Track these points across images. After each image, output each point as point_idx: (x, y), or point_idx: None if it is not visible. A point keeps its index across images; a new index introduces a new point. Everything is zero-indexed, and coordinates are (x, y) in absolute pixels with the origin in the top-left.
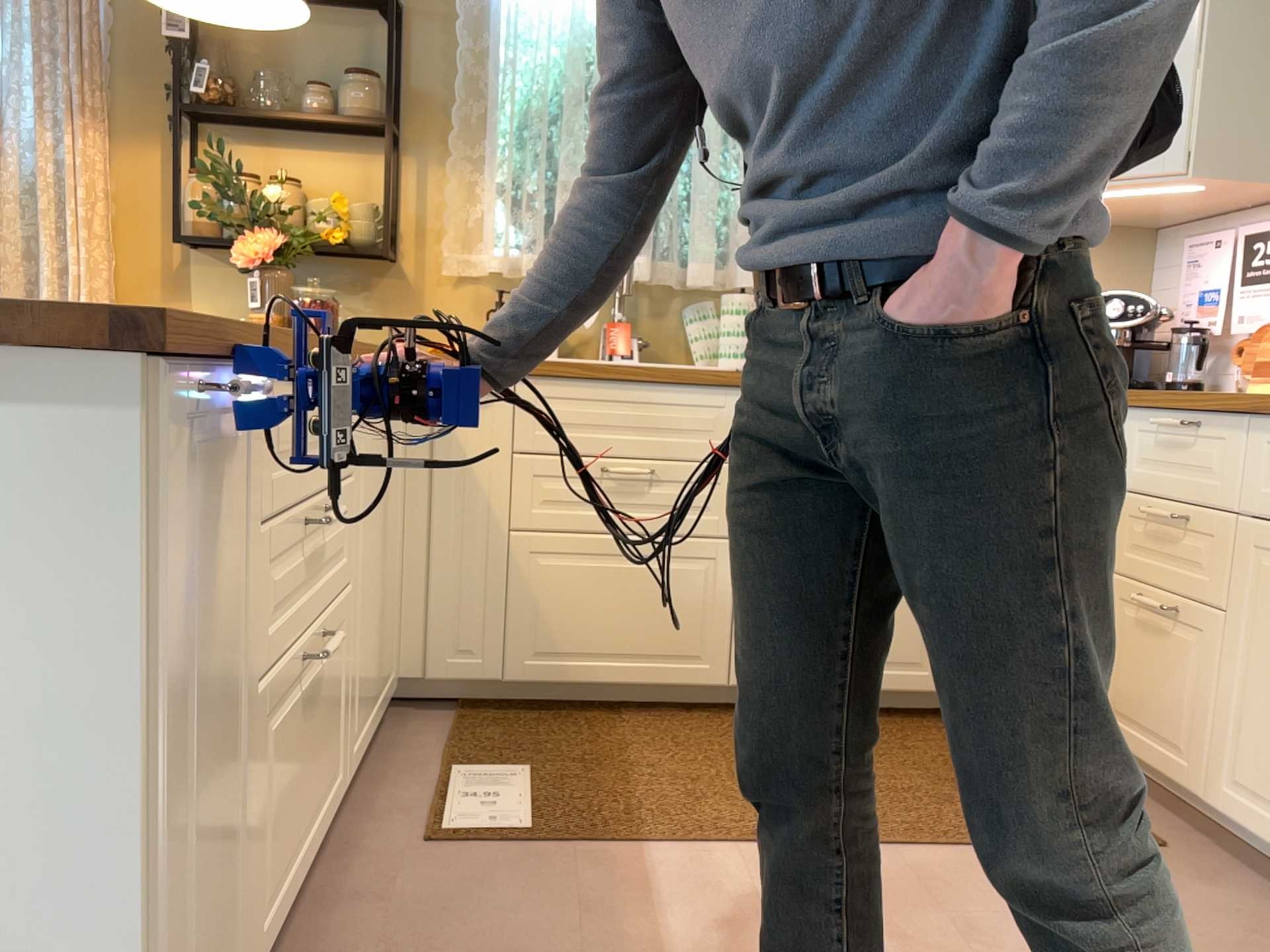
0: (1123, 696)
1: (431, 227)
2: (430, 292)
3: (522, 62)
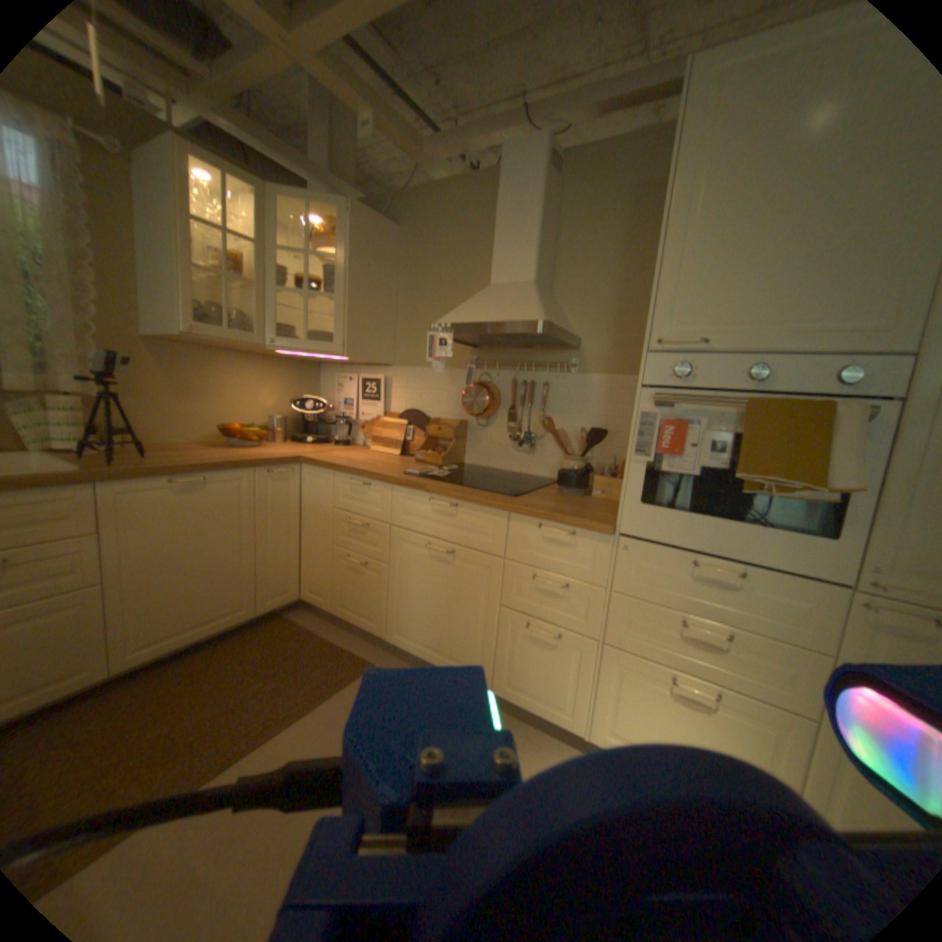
0: (342, 599)
1: None
2: None
3: None
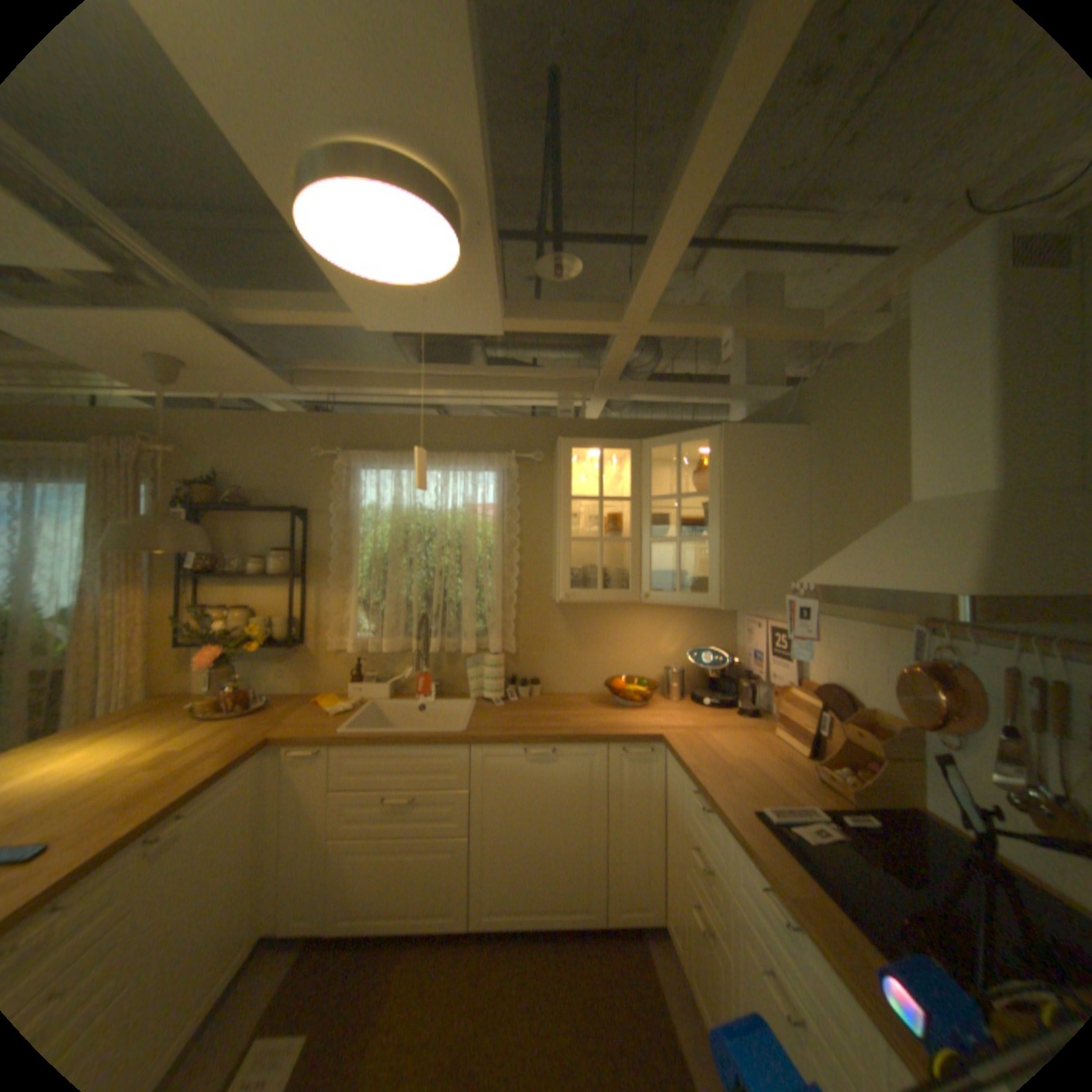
0: (697, 972)
1: (323, 624)
2: (322, 660)
3: (370, 534)
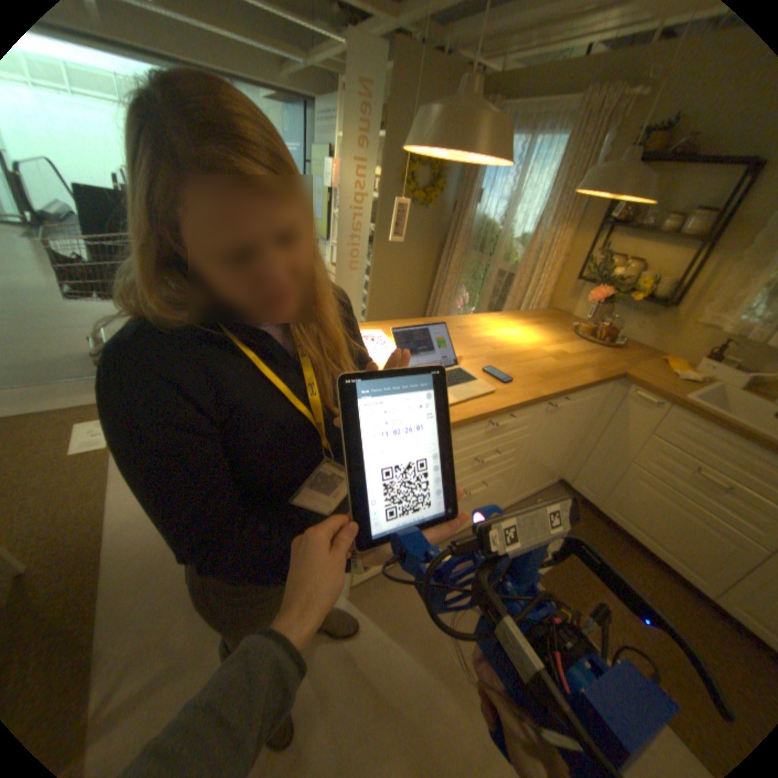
0: None
1: (708, 294)
2: (688, 326)
3: None
